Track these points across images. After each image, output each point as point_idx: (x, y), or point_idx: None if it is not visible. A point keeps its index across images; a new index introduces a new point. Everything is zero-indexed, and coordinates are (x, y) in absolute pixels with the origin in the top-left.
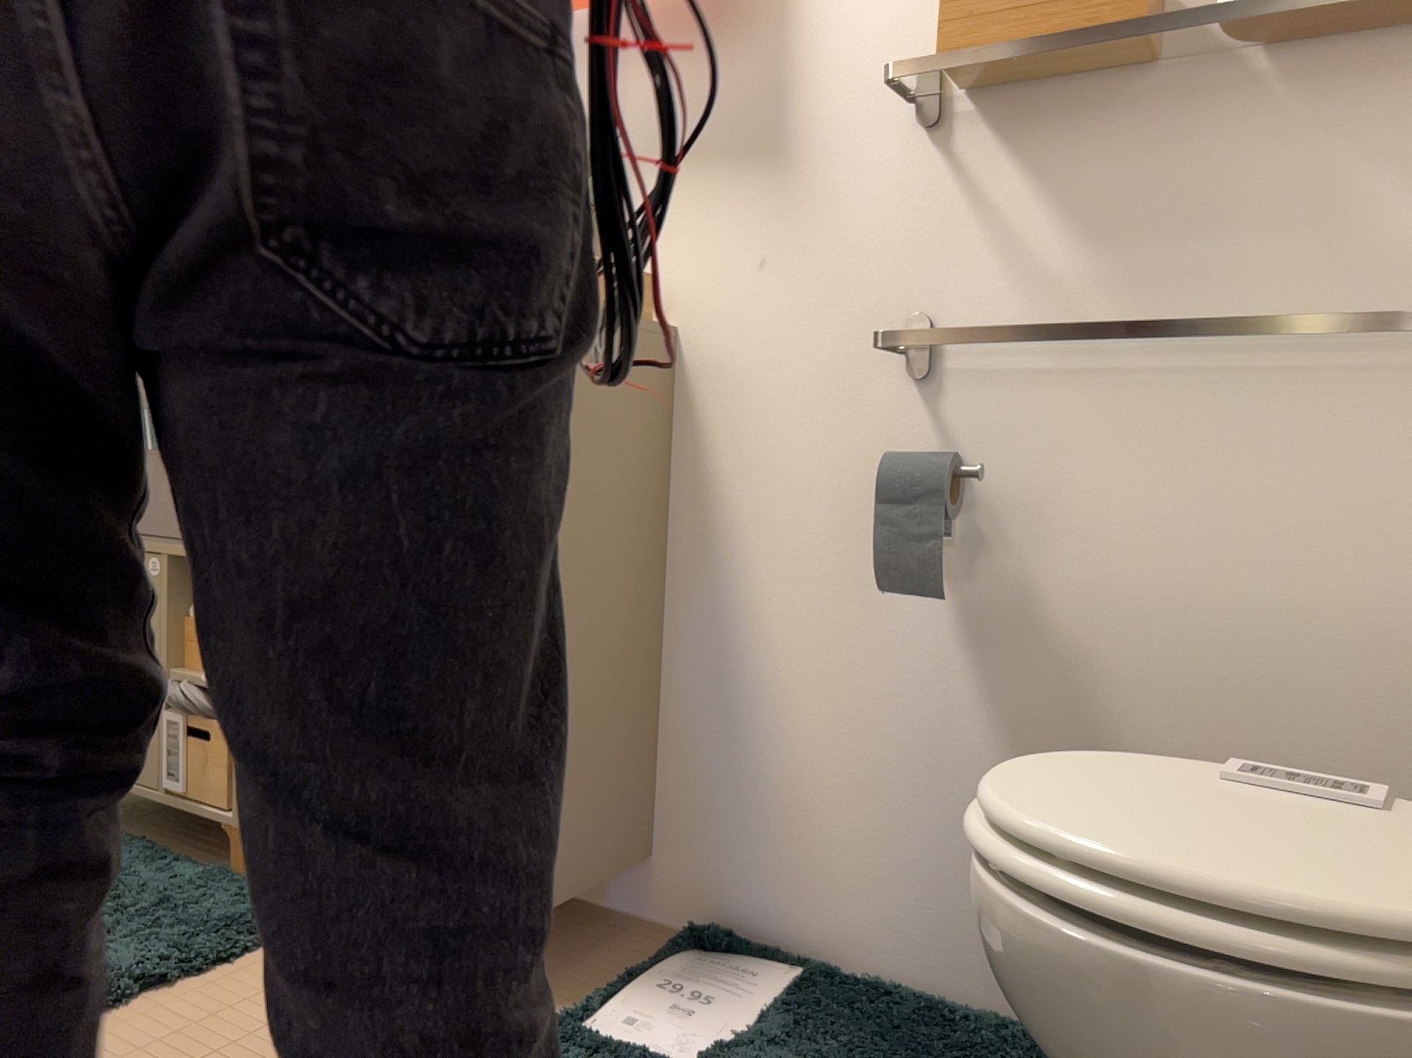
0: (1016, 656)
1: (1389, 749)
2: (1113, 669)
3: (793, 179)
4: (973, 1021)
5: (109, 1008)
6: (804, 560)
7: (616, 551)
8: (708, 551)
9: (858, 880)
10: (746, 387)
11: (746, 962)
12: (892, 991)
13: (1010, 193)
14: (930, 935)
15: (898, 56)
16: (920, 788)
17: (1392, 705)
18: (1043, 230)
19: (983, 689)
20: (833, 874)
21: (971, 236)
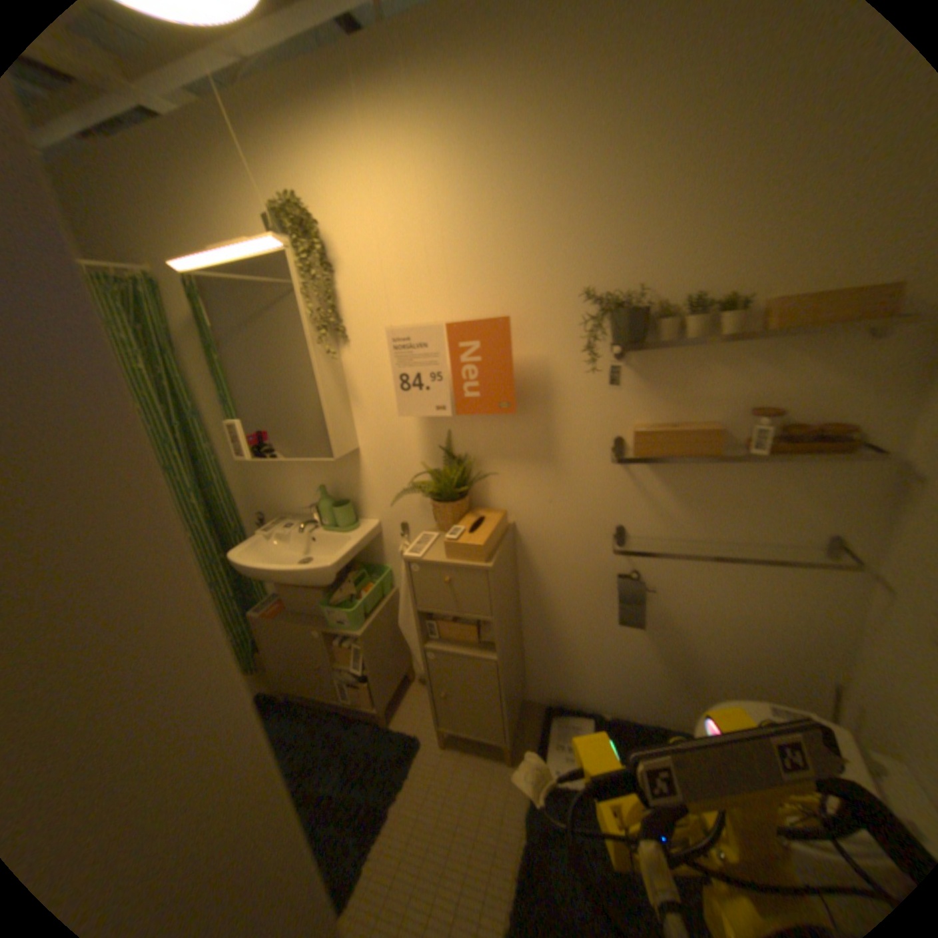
0: (663, 633)
1: (794, 662)
2: (699, 638)
3: (561, 472)
4: (659, 742)
5: (381, 831)
6: (578, 602)
7: (511, 616)
8: (537, 597)
9: (607, 693)
10: (547, 544)
11: (577, 730)
12: (629, 733)
13: (657, 487)
14: (634, 707)
15: (606, 430)
16: (628, 669)
17: (796, 651)
18: (671, 501)
19: (651, 642)
20: (597, 691)
21: (641, 500)
